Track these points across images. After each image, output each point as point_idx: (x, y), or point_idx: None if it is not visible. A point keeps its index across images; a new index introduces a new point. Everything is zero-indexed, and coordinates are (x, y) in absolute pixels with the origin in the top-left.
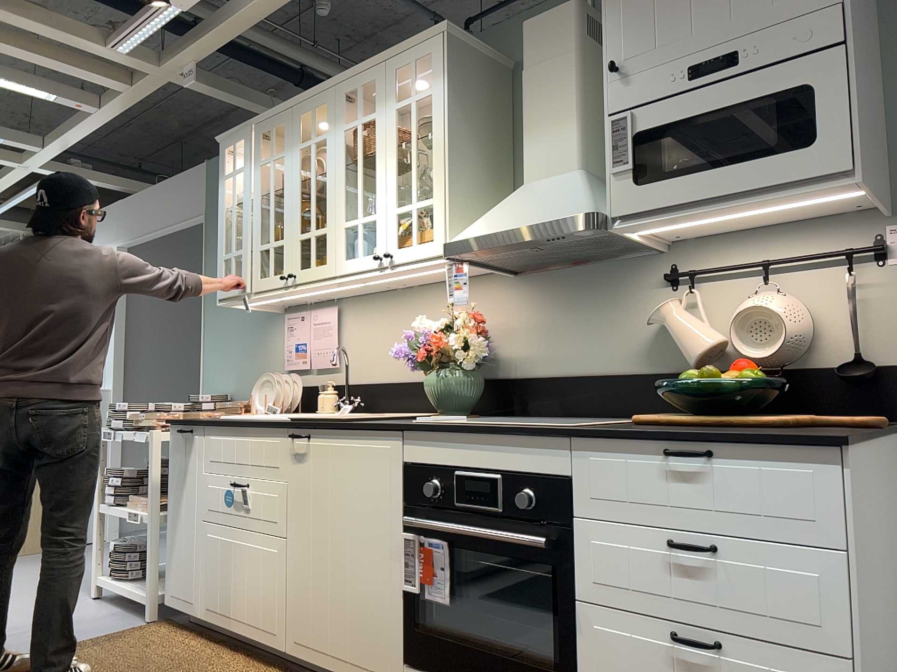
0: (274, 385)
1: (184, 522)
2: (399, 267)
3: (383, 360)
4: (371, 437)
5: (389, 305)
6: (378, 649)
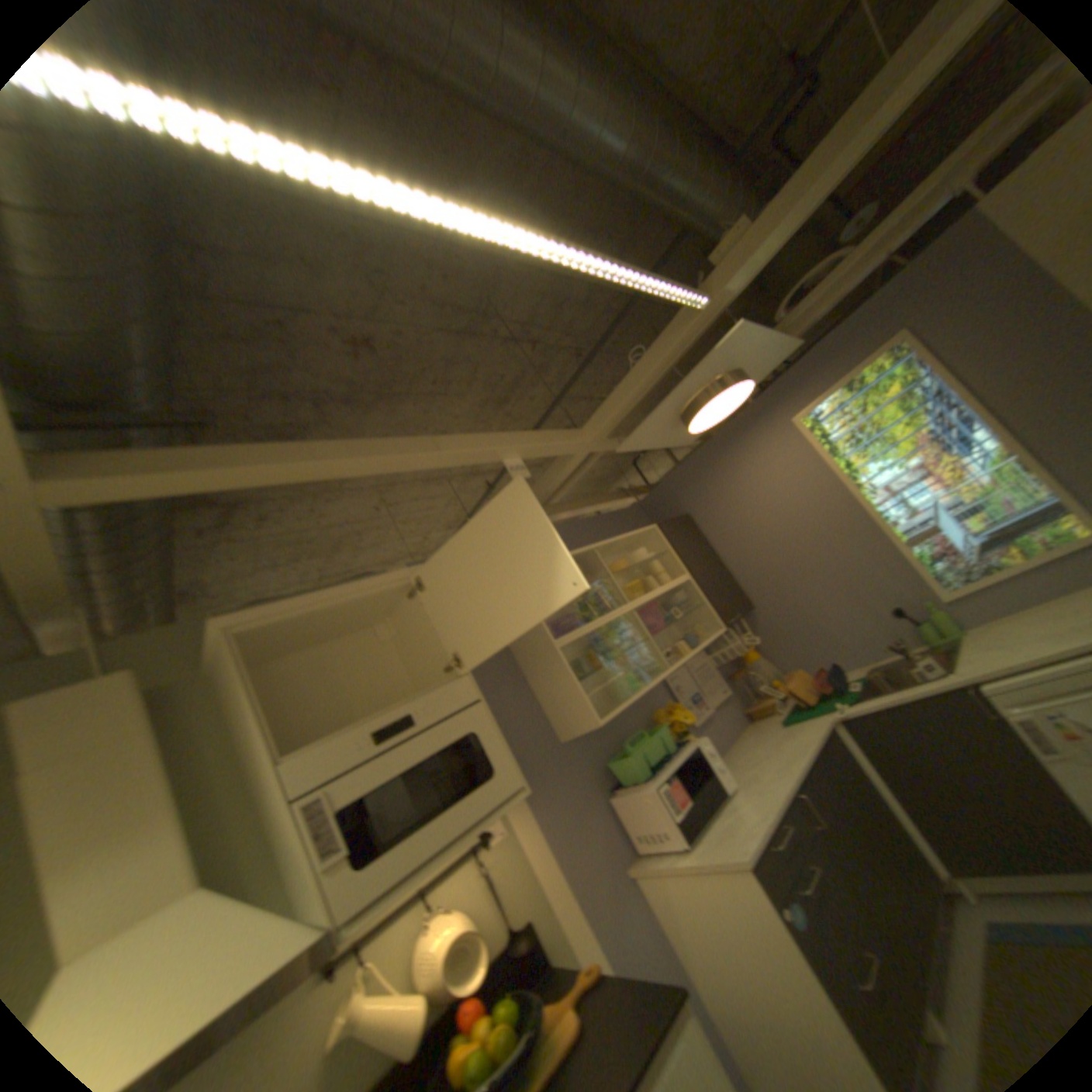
0: None
1: None
2: None
3: None
4: None
5: None
6: None
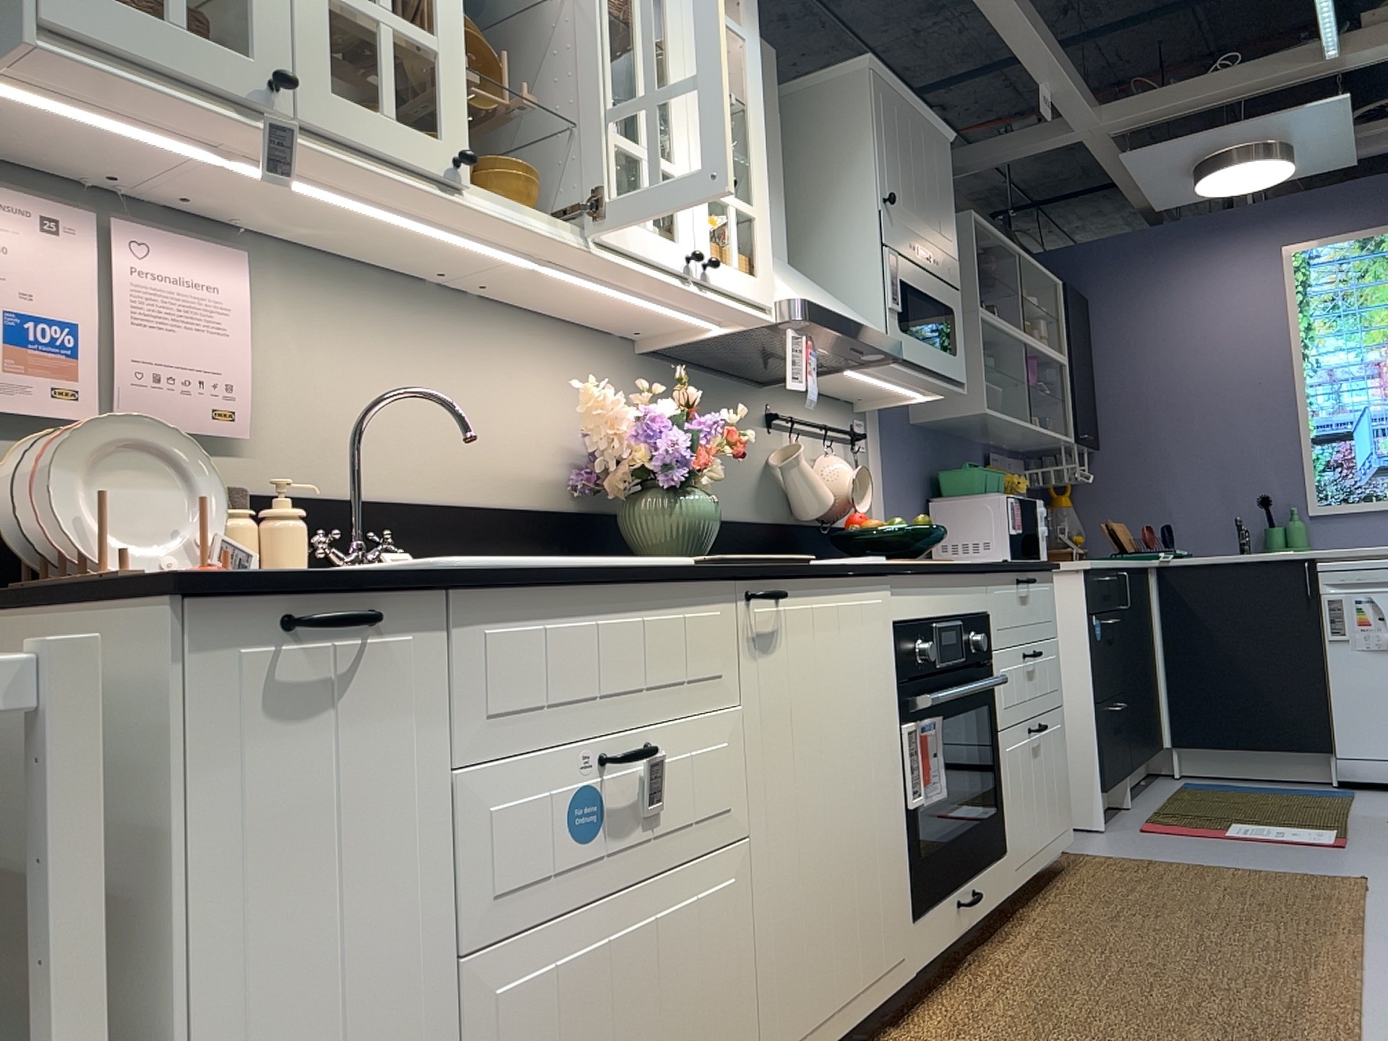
0: (136, 465)
1: (340, 1033)
2: (715, 294)
3: (398, 446)
4: (863, 587)
5: (409, 315)
6: (892, 924)
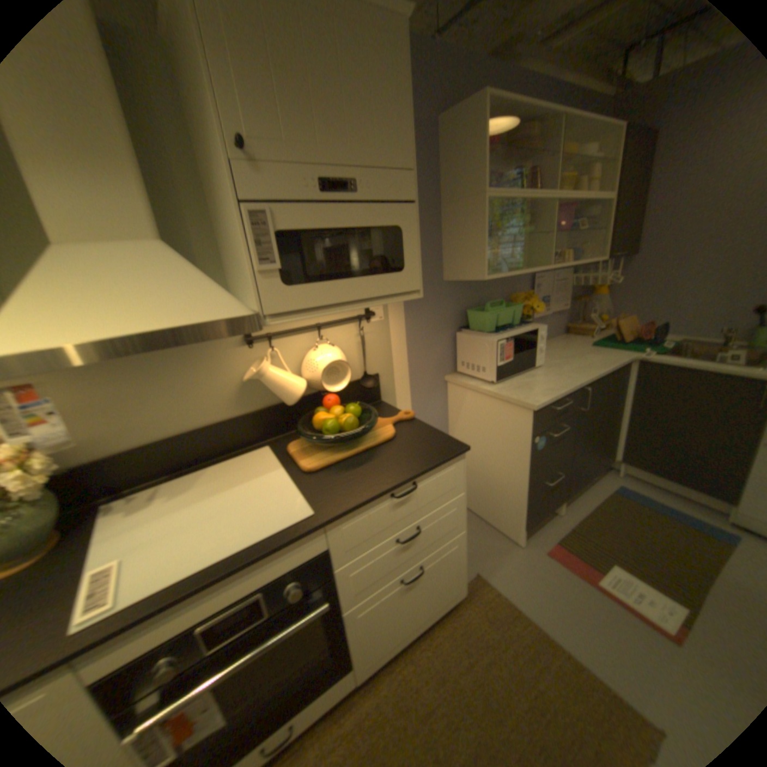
0: None
1: None
2: None
3: None
4: None
5: None
6: None
